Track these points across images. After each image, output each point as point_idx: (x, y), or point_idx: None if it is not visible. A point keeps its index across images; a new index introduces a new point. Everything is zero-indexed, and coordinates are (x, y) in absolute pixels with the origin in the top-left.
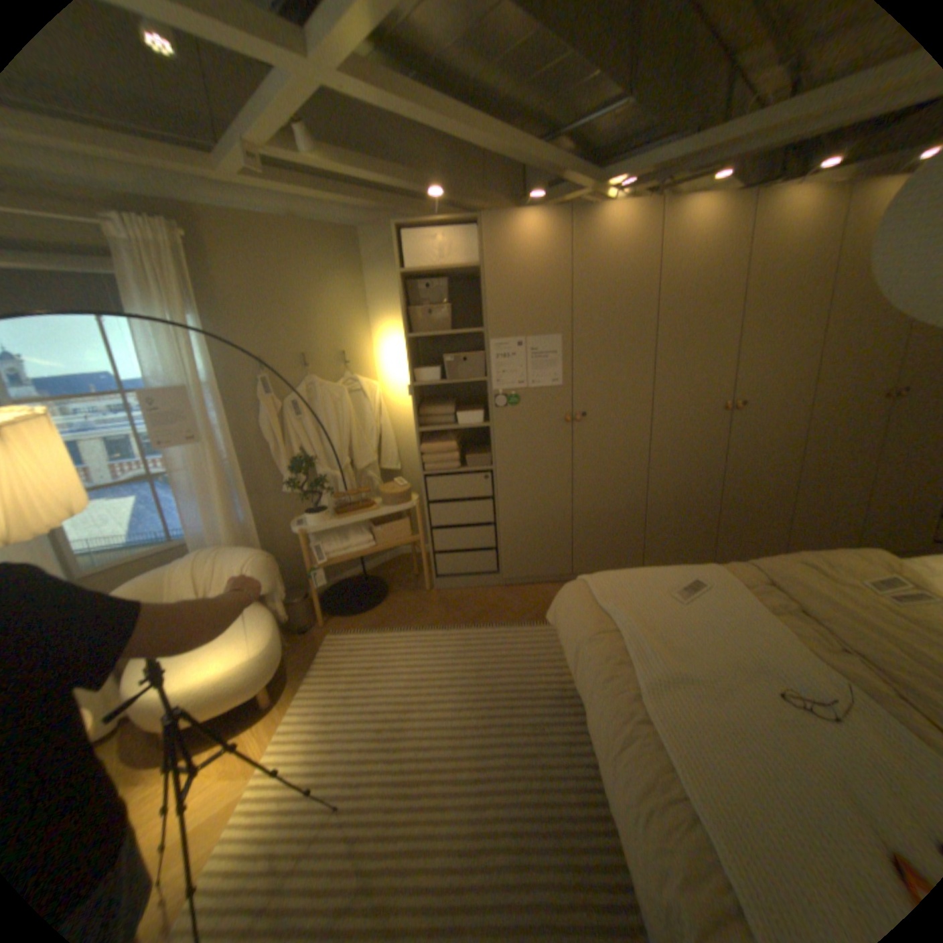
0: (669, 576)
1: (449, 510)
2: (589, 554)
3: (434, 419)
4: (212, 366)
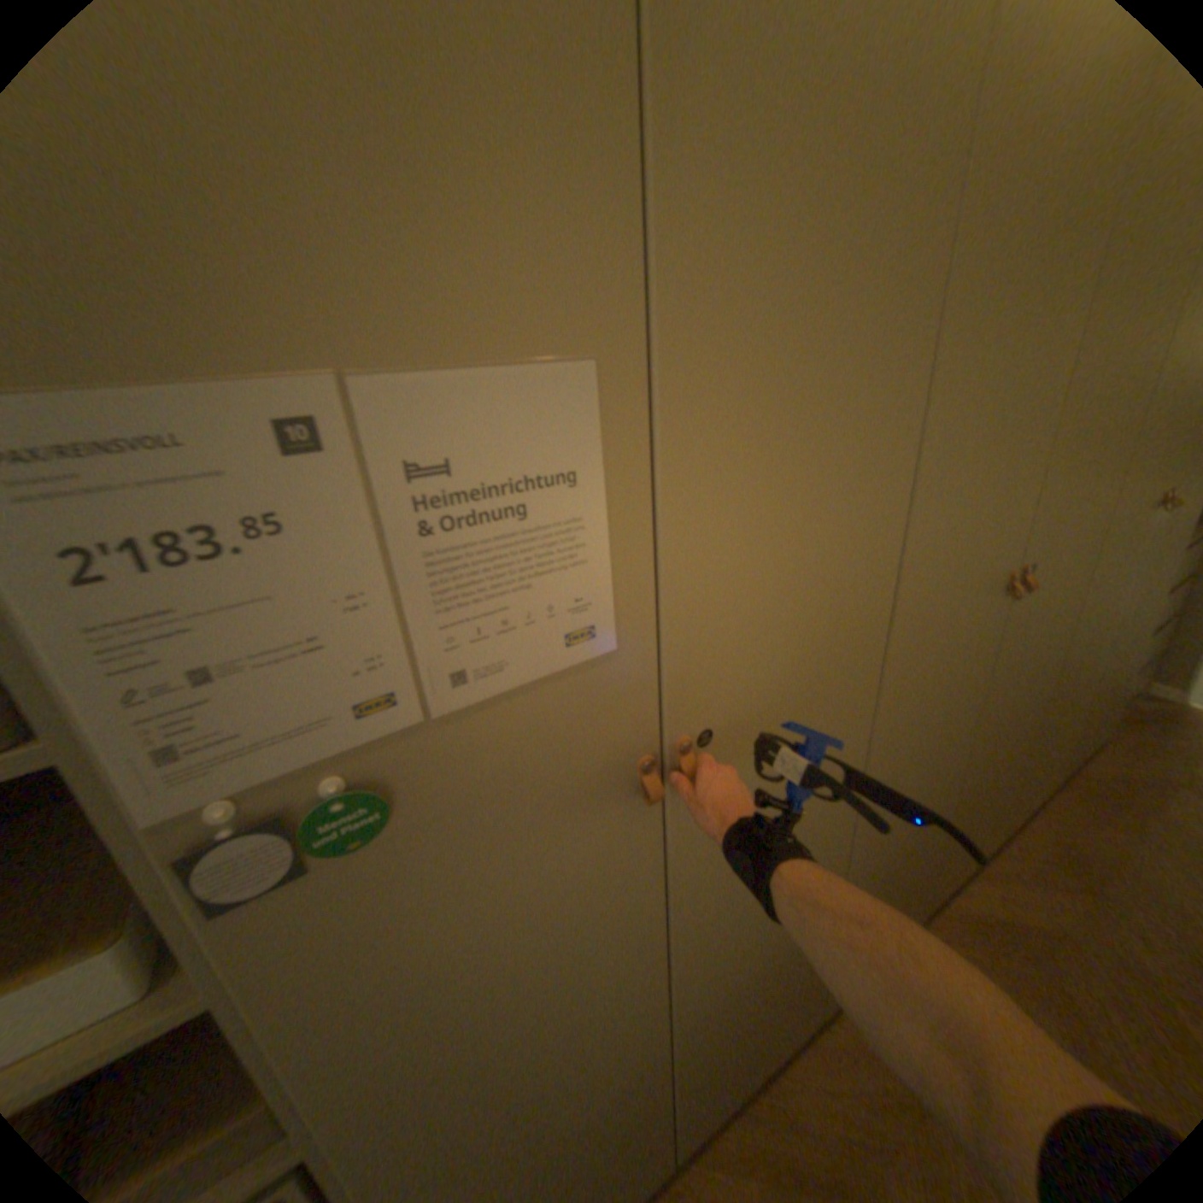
0: None
1: None
2: (720, 1093)
3: None
4: None
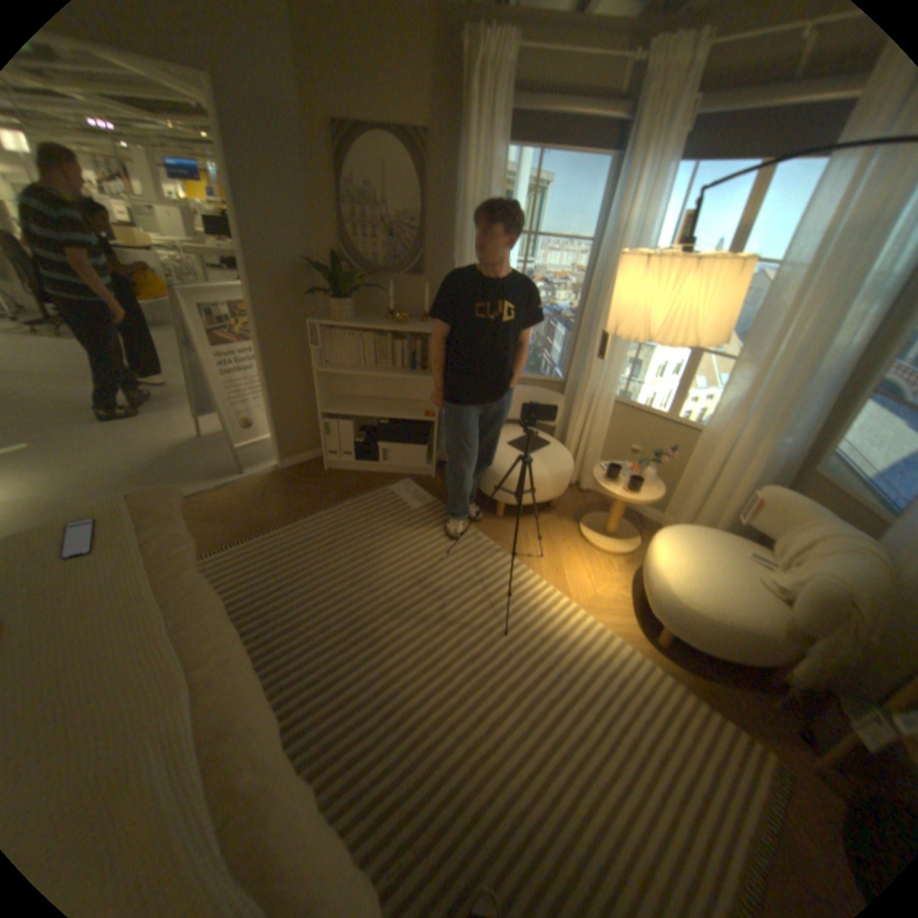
0: None
1: None
2: None
3: None
4: None
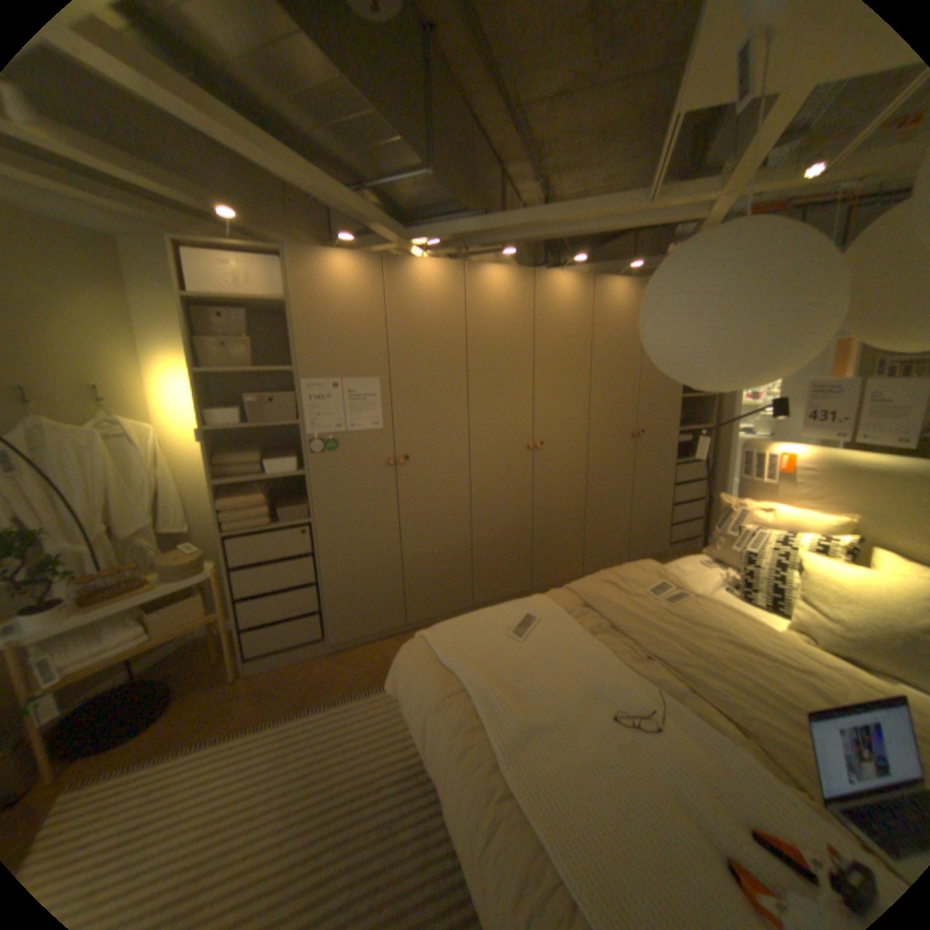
0: (503, 614)
1: (257, 576)
2: (422, 600)
3: (233, 469)
4: None
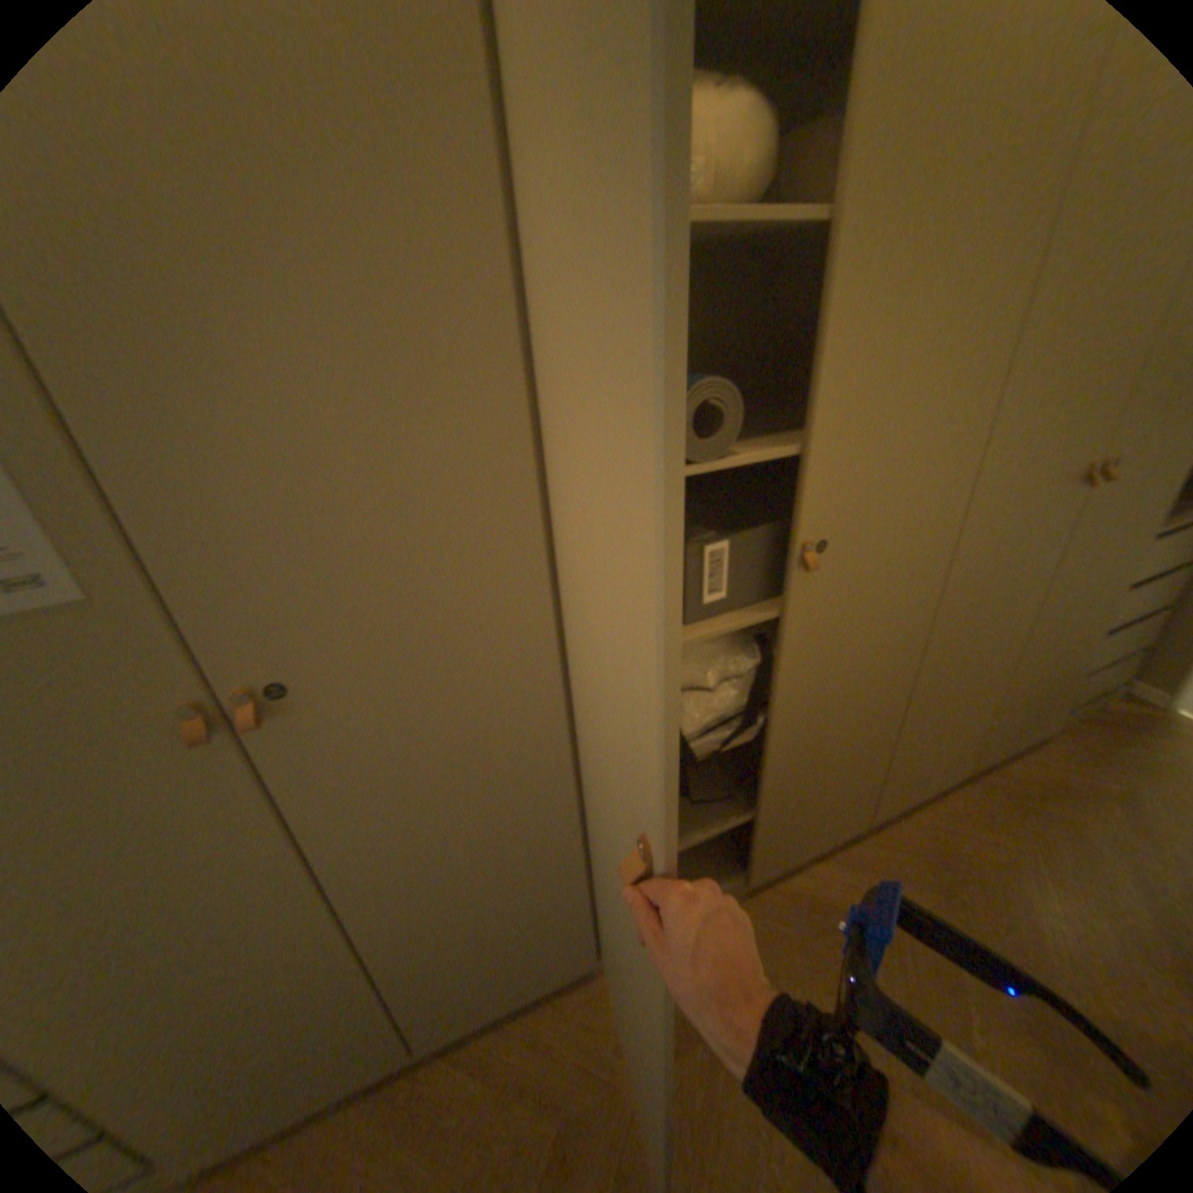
0: None
1: None
2: (450, 1007)
3: None
4: None
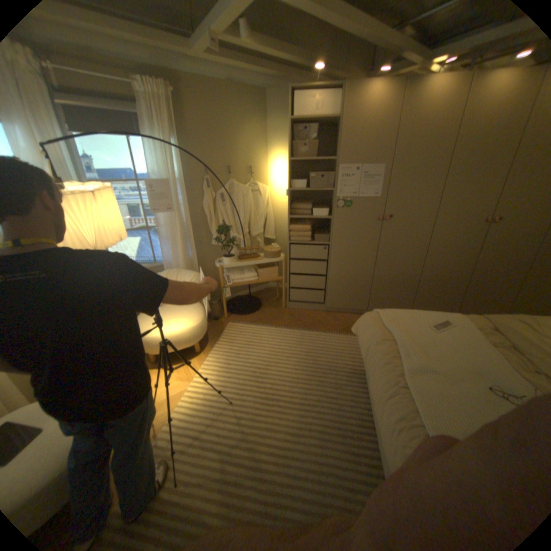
0: (430, 316)
1: (301, 264)
2: (379, 300)
3: (299, 211)
4: (182, 169)
